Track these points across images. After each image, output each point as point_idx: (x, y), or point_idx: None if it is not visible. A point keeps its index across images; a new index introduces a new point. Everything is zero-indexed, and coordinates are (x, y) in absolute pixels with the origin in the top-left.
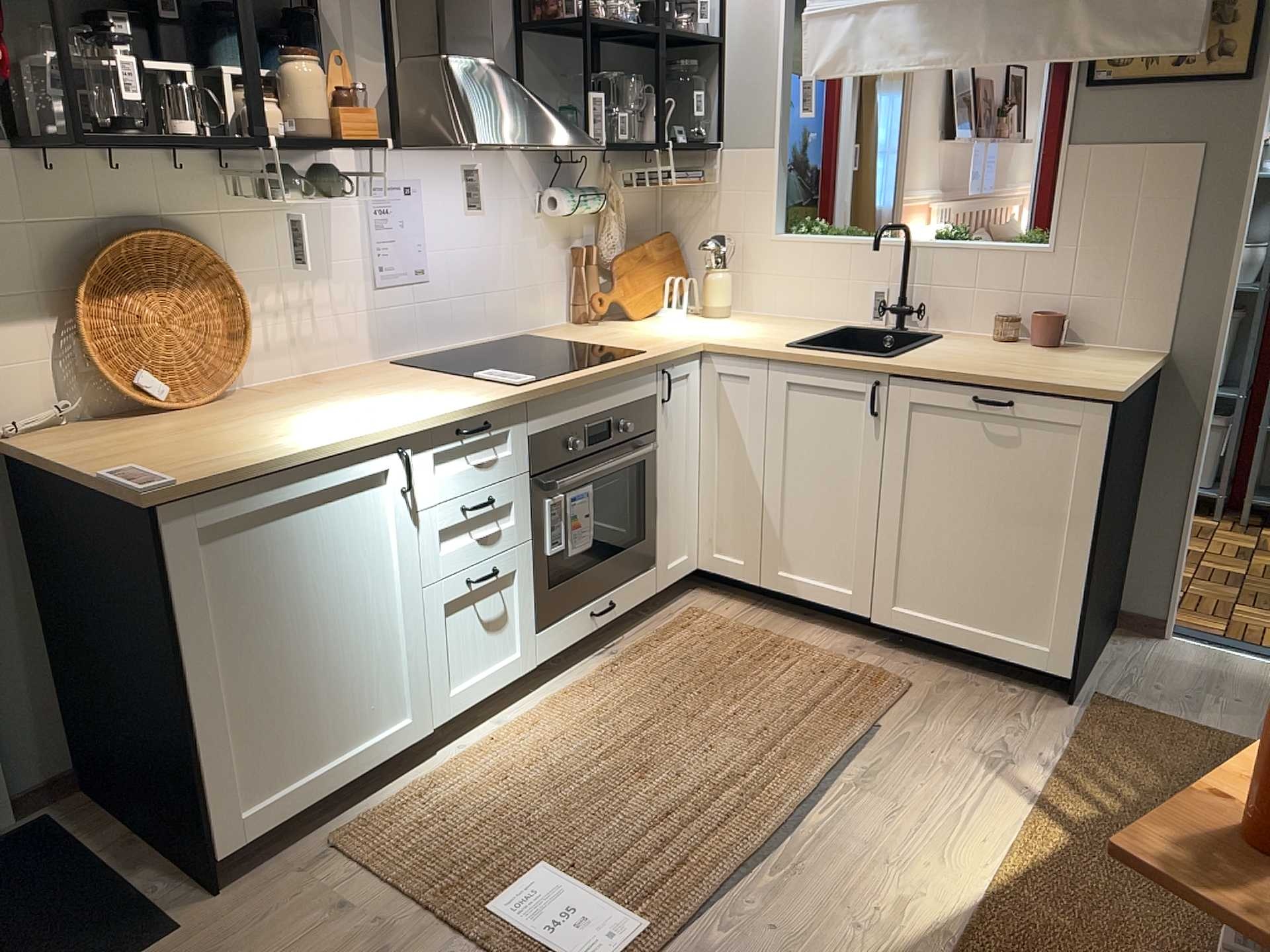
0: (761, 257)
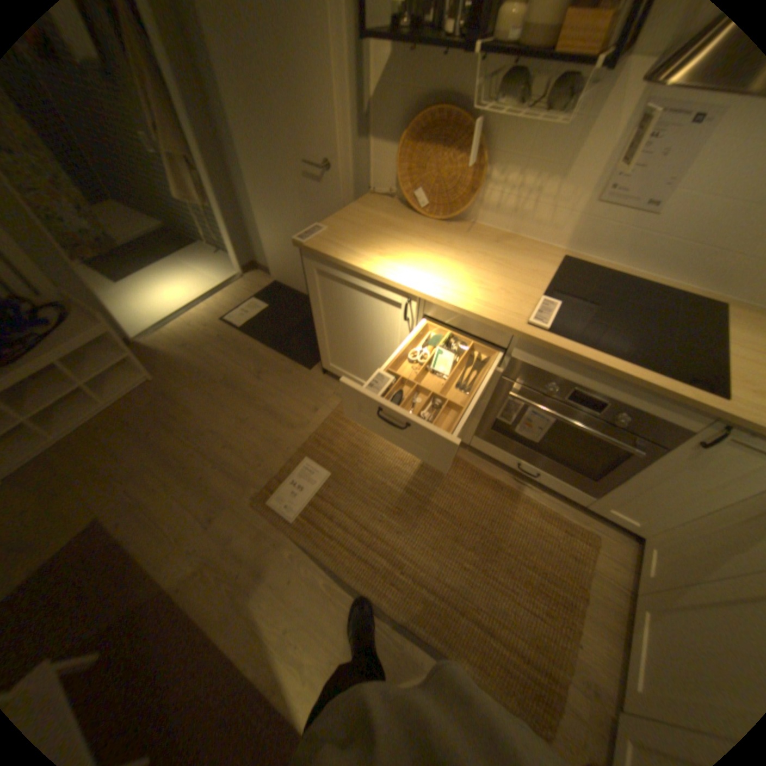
0: None
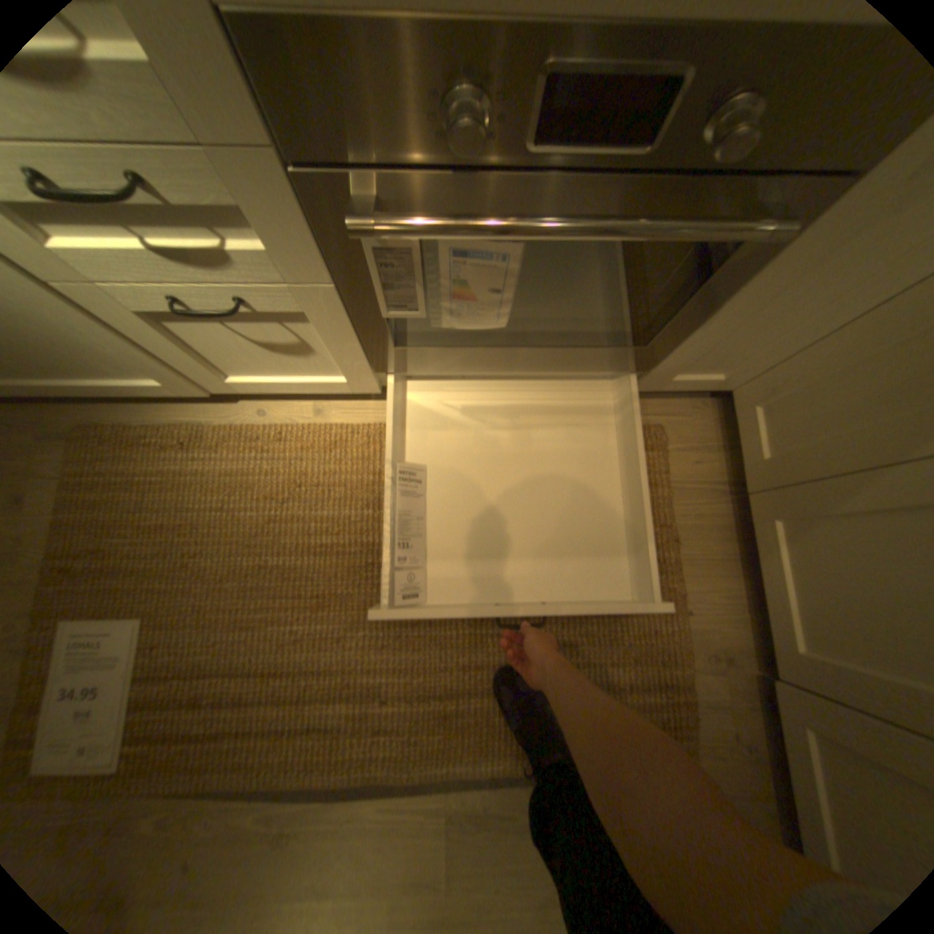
0: None
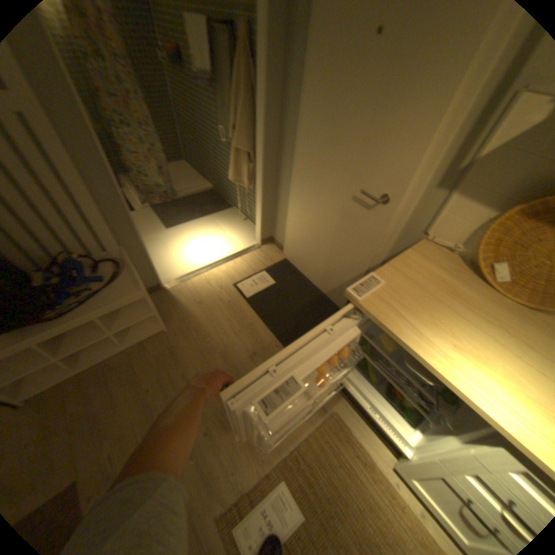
0: None
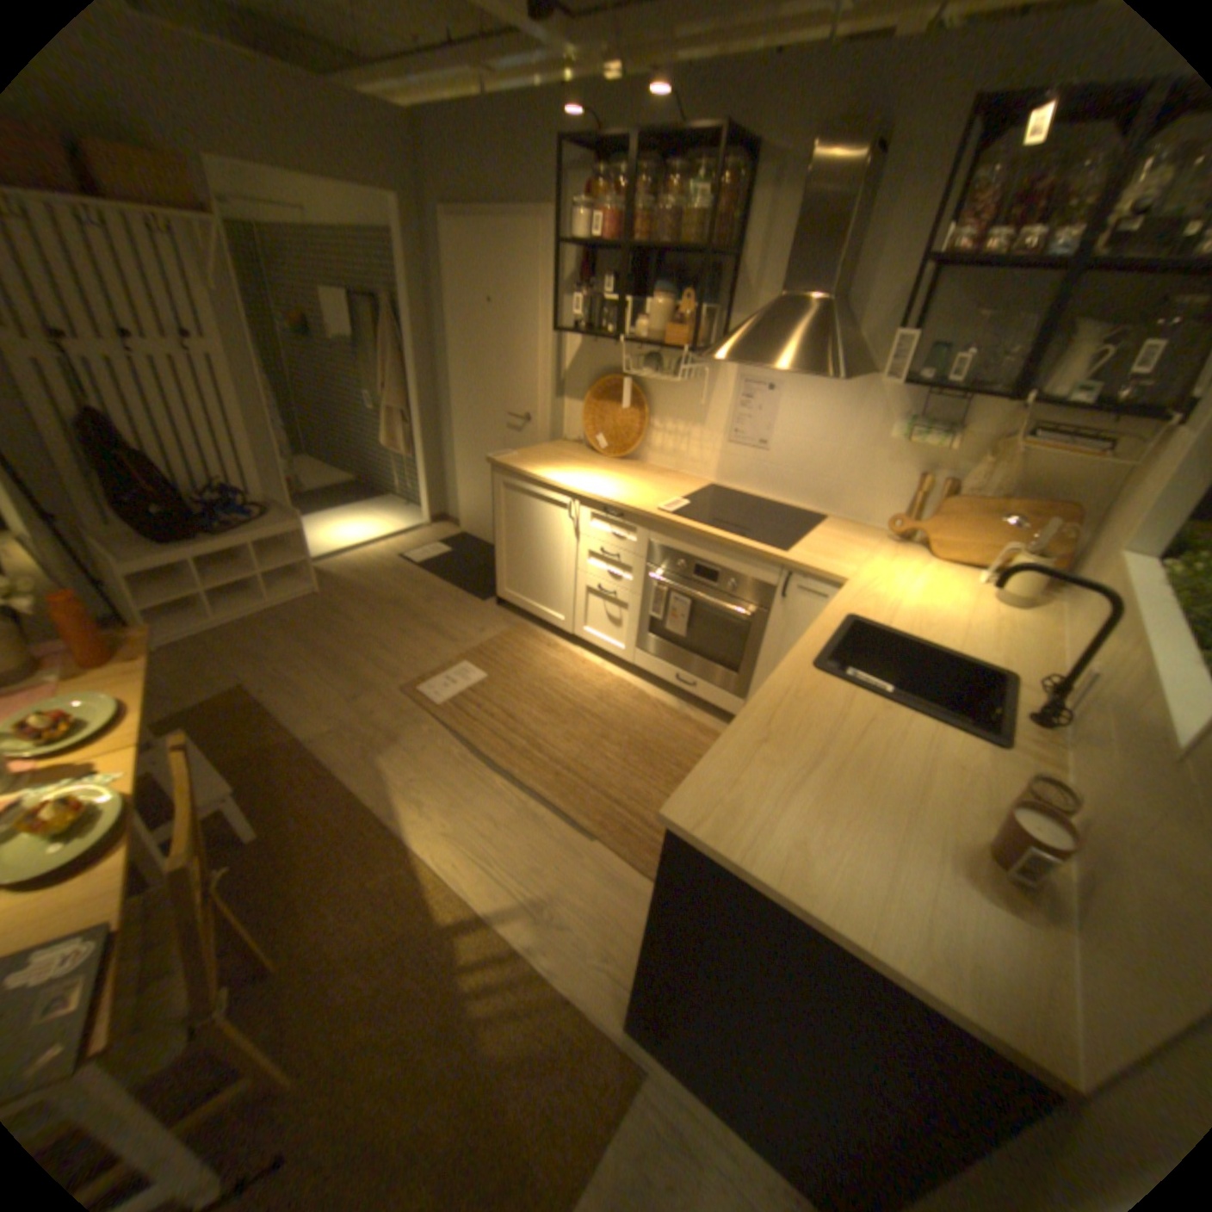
0: (1105, 571)
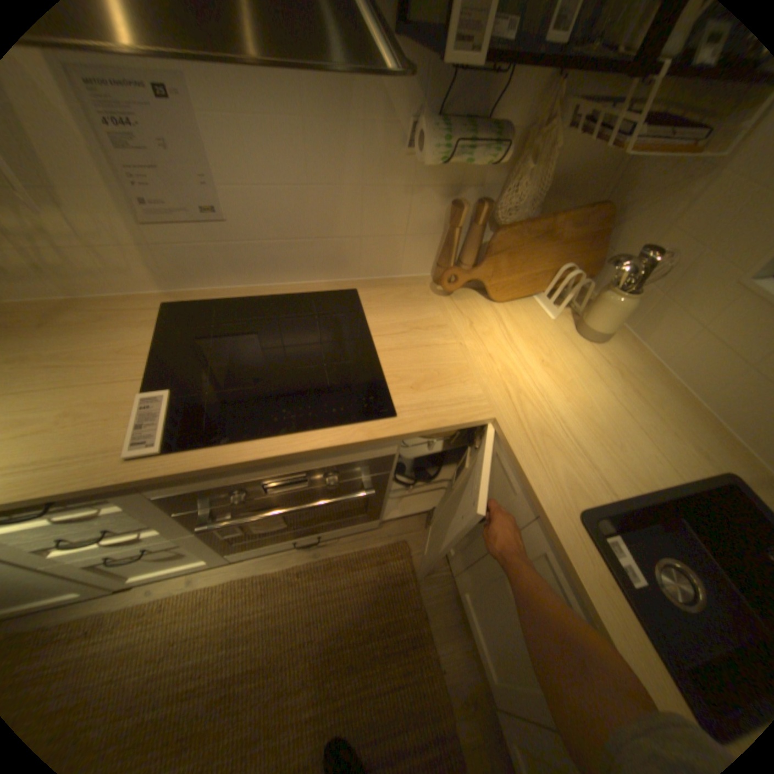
0: (700, 292)
